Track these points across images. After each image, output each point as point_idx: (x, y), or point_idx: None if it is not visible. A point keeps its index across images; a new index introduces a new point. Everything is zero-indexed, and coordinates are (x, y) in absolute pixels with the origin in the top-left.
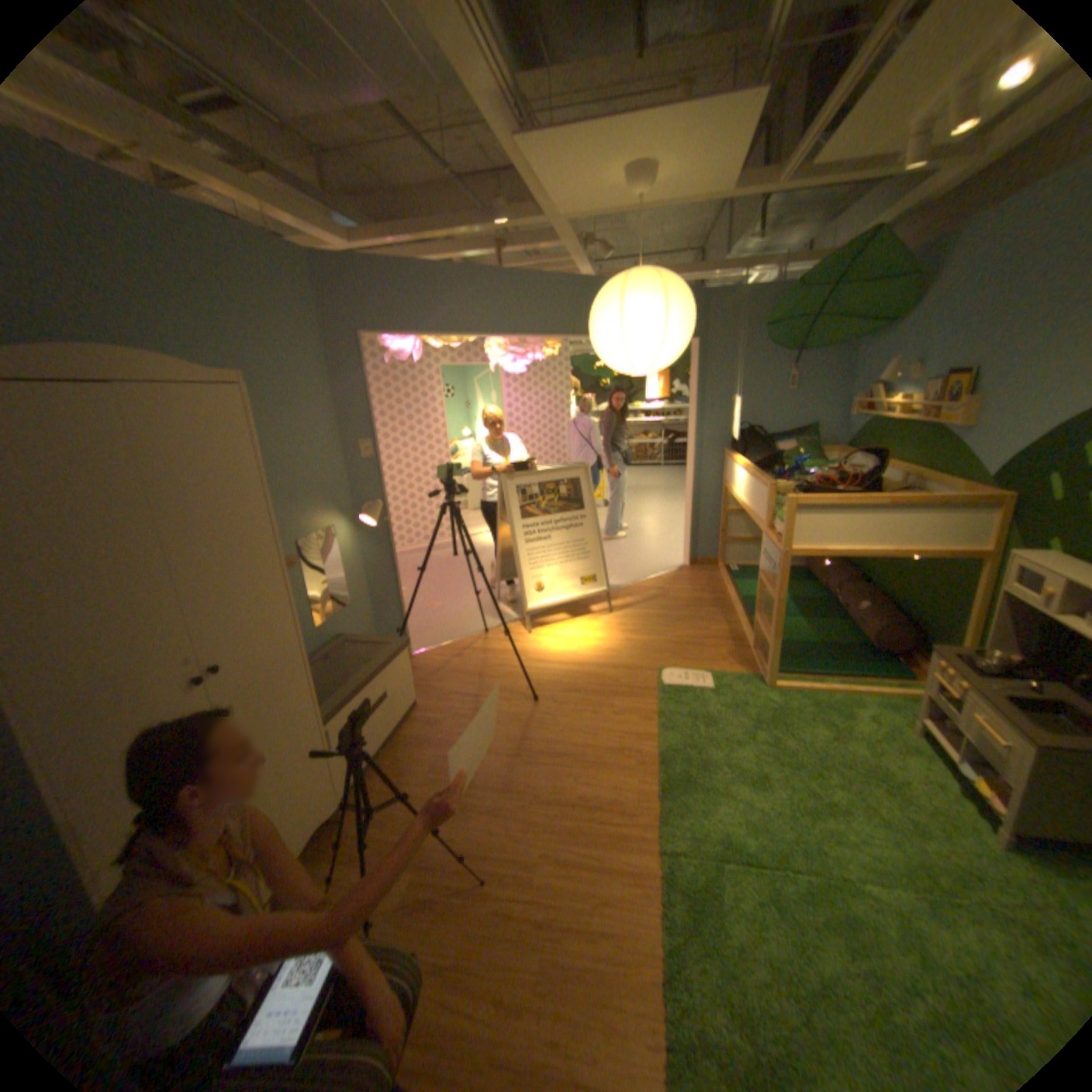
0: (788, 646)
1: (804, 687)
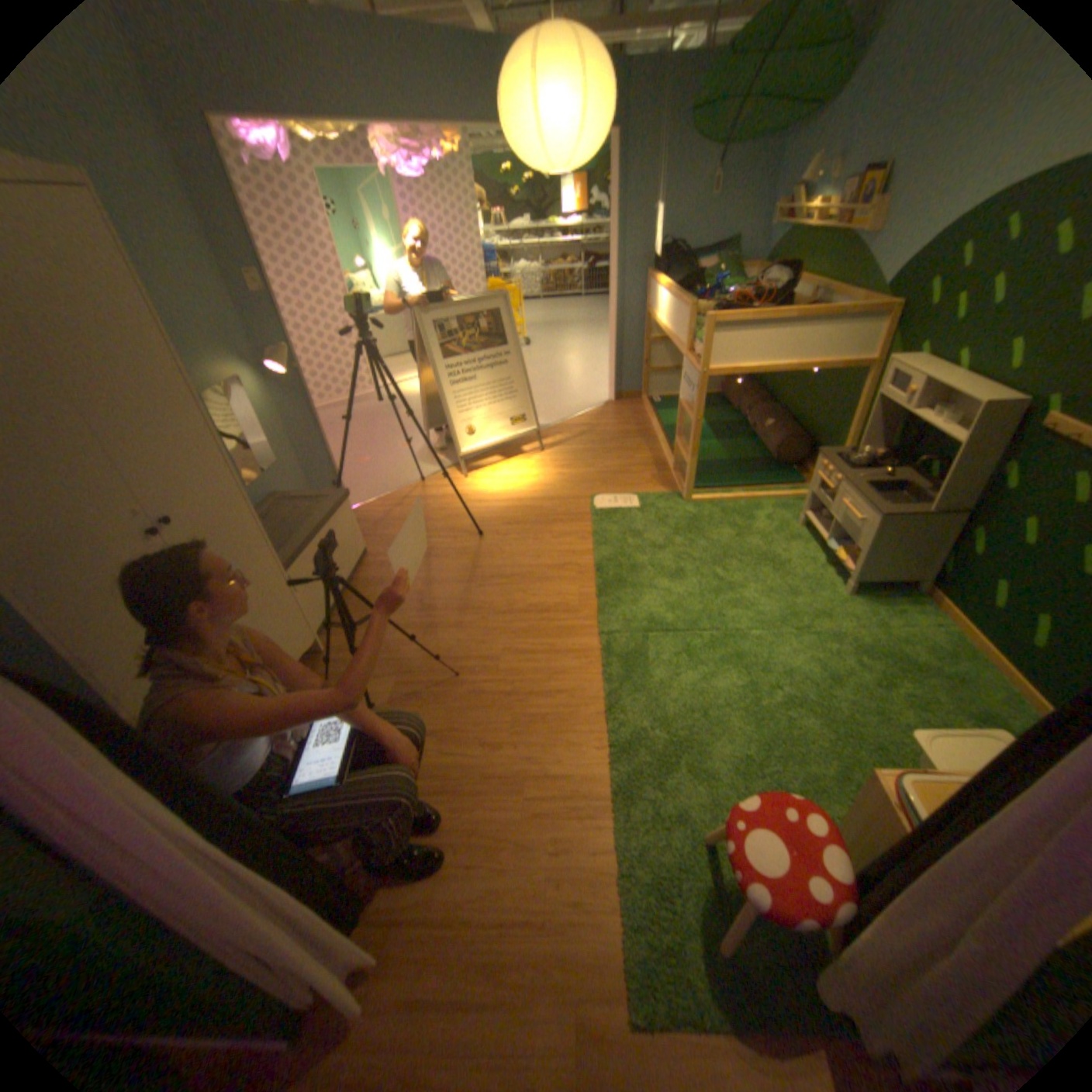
0: (703, 466)
1: (714, 498)
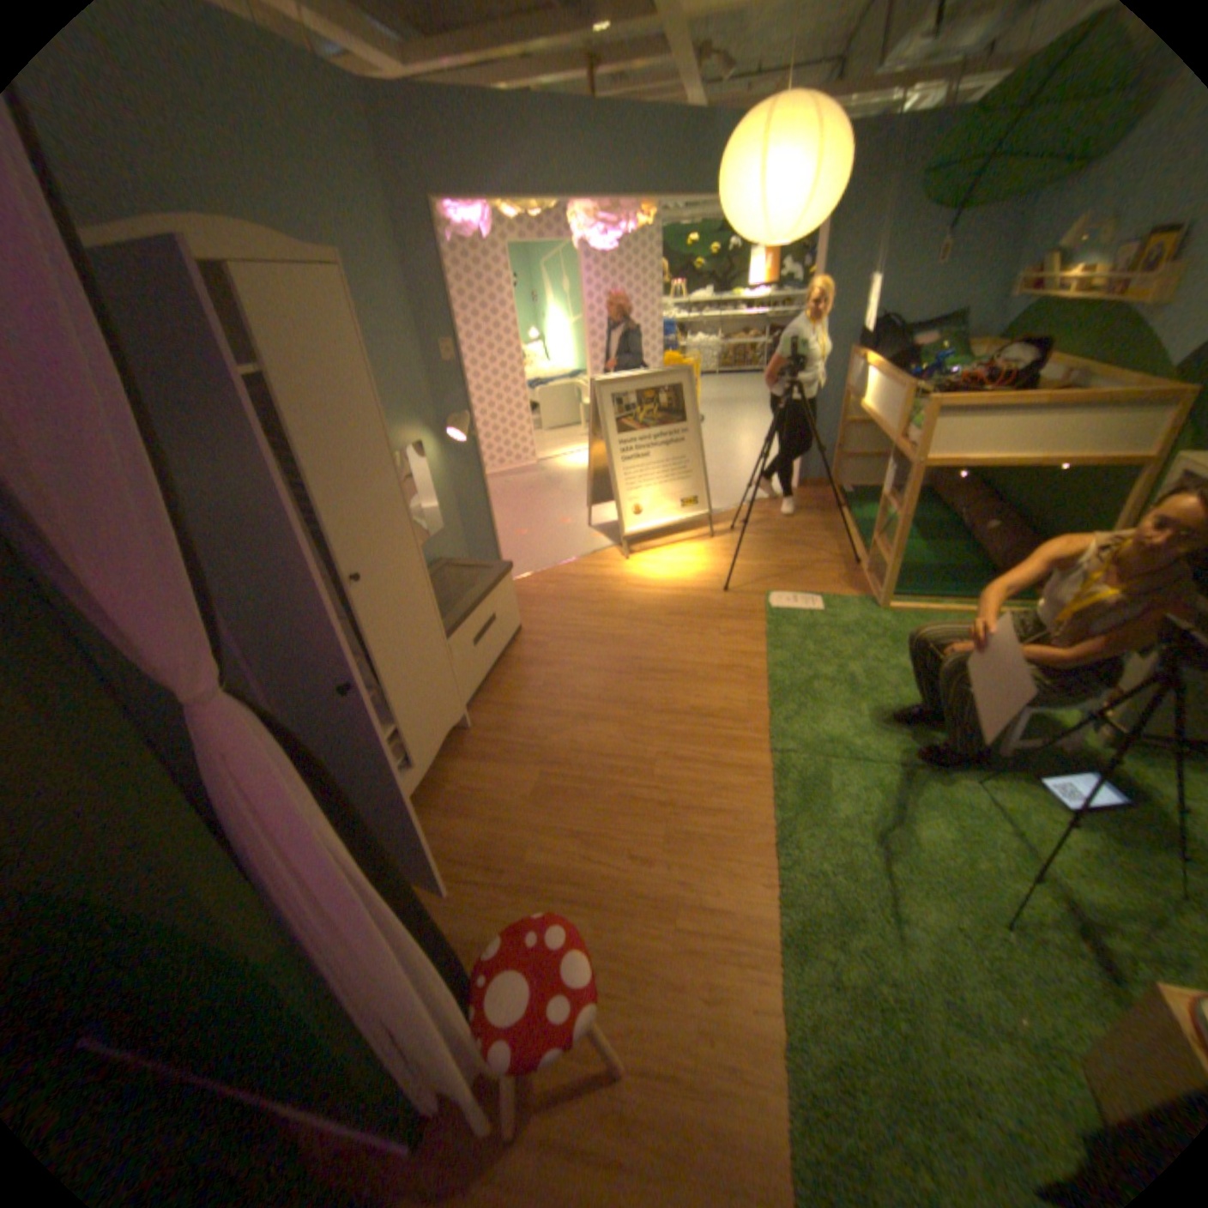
0: (905, 569)
1: (919, 608)
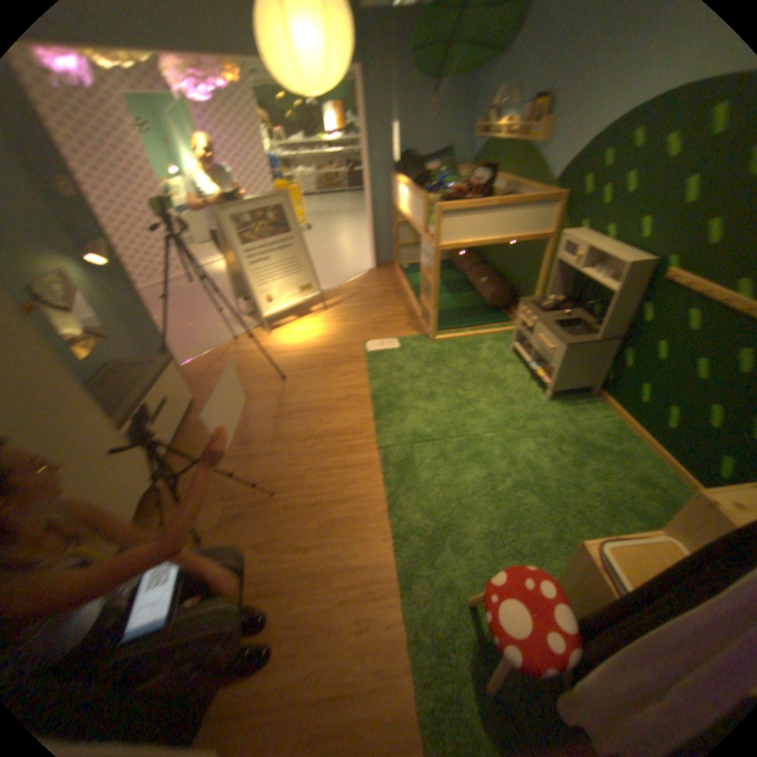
0: (440, 314)
1: (450, 337)
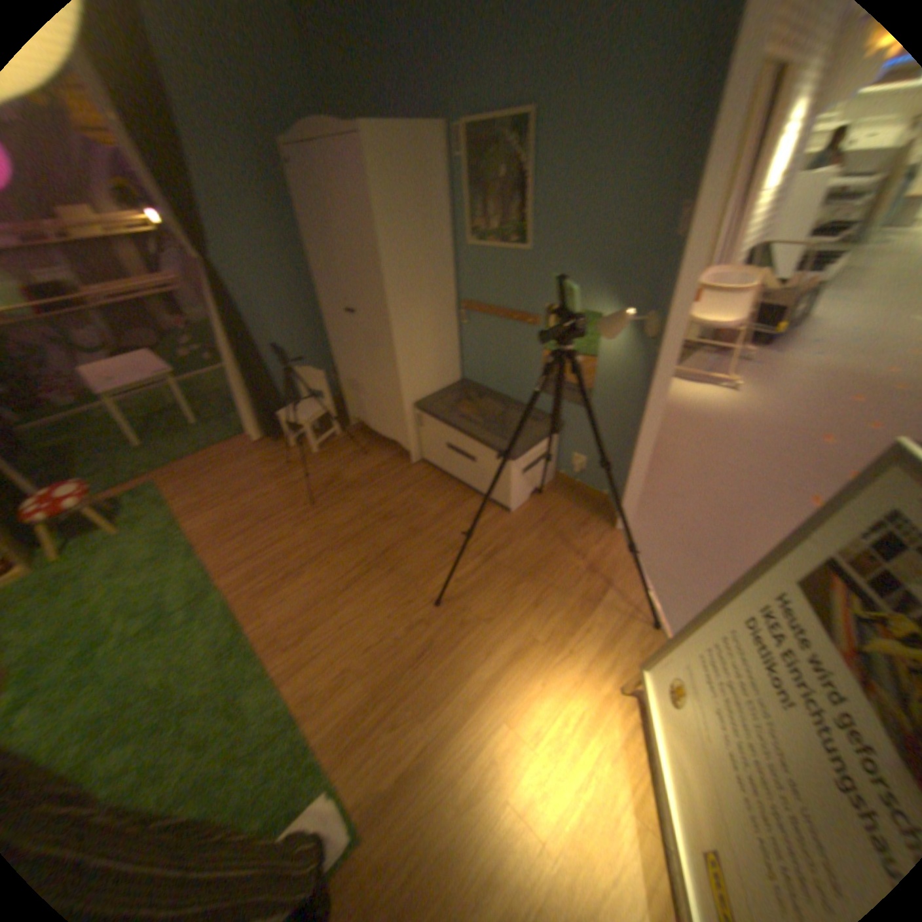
0: None
1: None
